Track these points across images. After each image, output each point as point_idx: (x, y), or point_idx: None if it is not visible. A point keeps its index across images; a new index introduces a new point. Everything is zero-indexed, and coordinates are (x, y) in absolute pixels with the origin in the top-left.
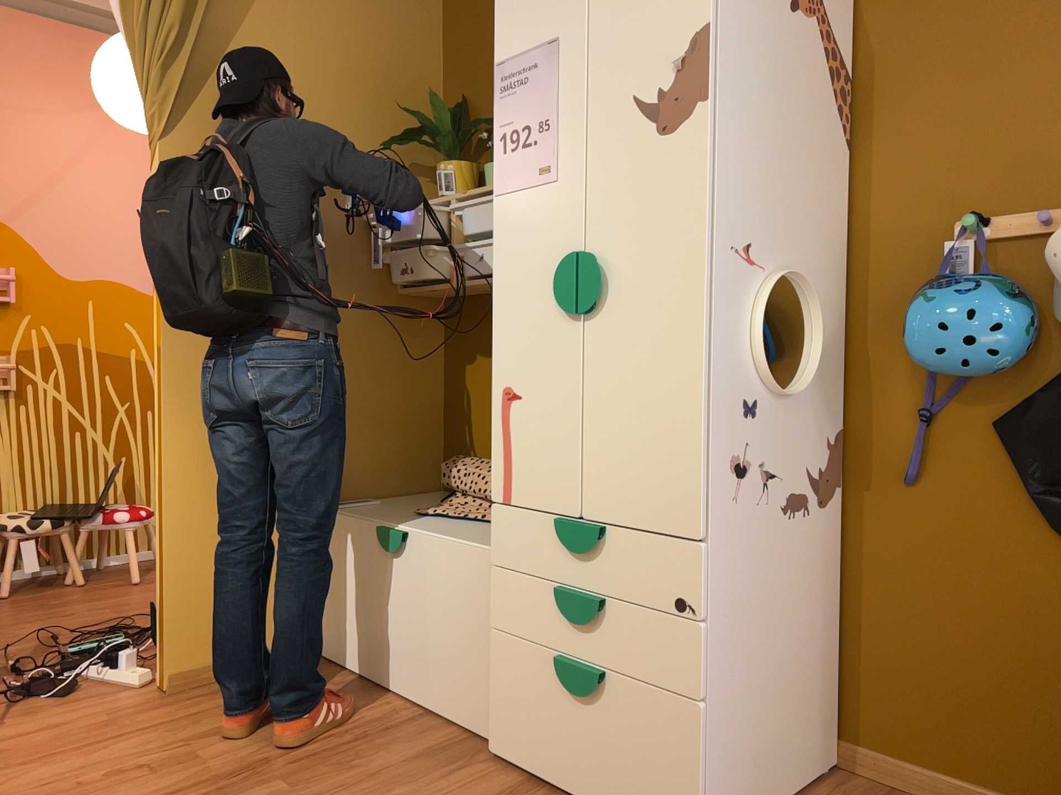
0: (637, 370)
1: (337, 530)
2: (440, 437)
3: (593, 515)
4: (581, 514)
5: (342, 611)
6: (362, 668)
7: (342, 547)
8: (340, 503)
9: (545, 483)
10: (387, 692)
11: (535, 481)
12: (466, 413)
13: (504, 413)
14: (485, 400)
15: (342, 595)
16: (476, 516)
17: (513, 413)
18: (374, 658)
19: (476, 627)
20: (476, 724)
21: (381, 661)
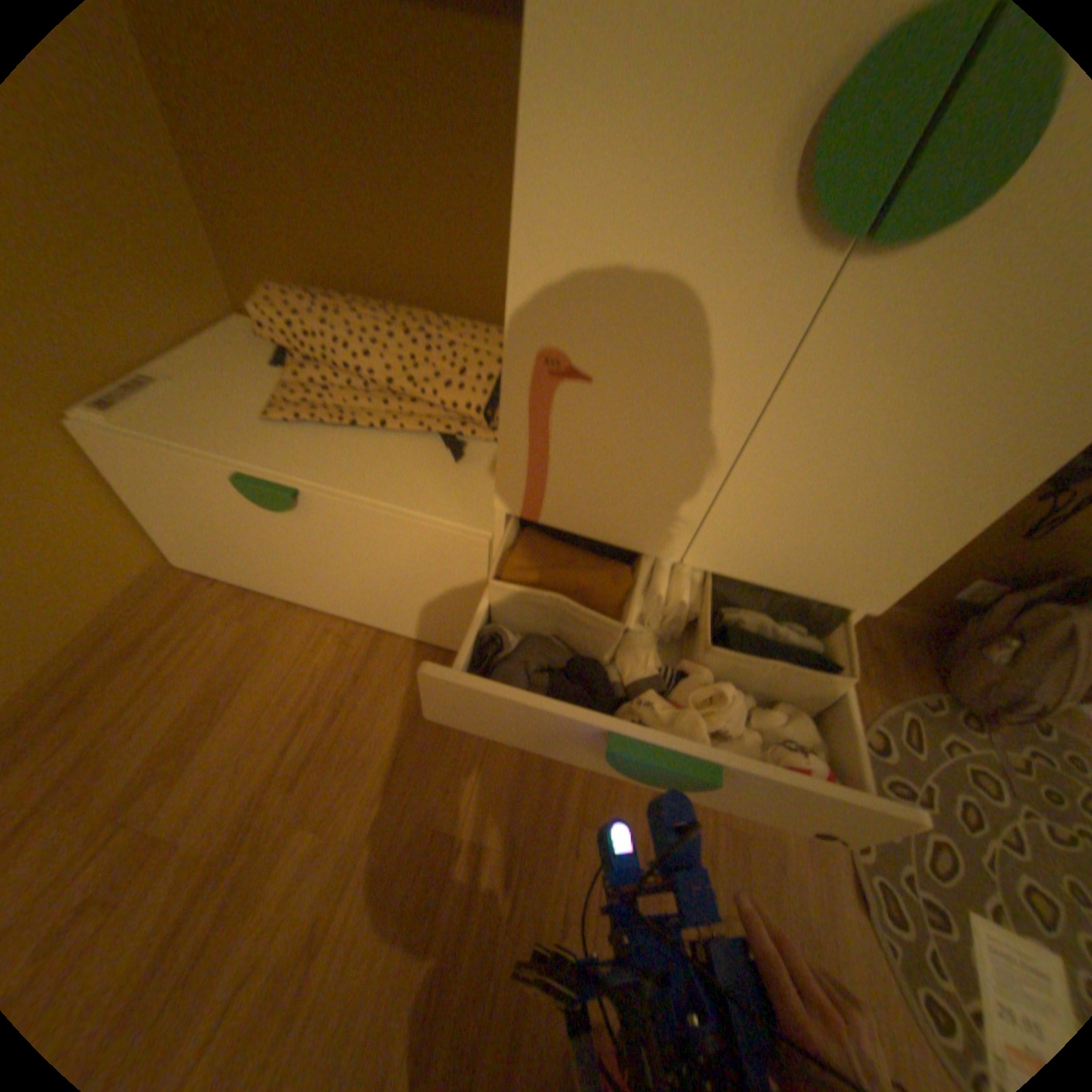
0: (926, 399)
1: (137, 457)
2: (200, 225)
3: (704, 560)
4: (682, 557)
5: (203, 541)
6: (265, 588)
7: (163, 479)
8: (102, 396)
9: (619, 511)
10: (315, 610)
11: (598, 505)
12: (243, 189)
13: (539, 392)
14: (280, 171)
15: (194, 527)
16: (371, 418)
17: (566, 400)
18: (282, 585)
19: (450, 589)
20: (452, 644)
21: (296, 589)
